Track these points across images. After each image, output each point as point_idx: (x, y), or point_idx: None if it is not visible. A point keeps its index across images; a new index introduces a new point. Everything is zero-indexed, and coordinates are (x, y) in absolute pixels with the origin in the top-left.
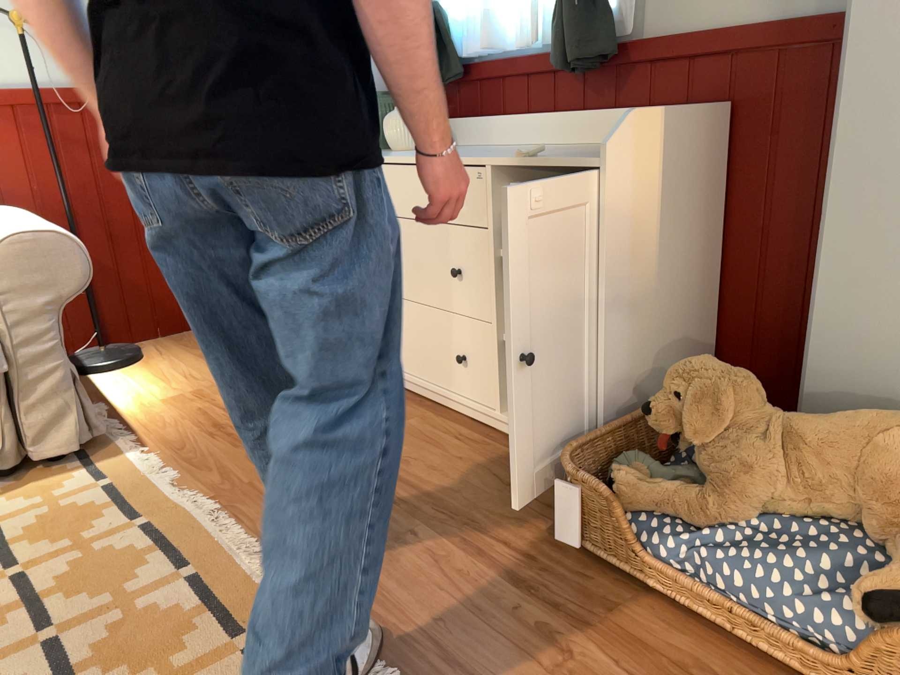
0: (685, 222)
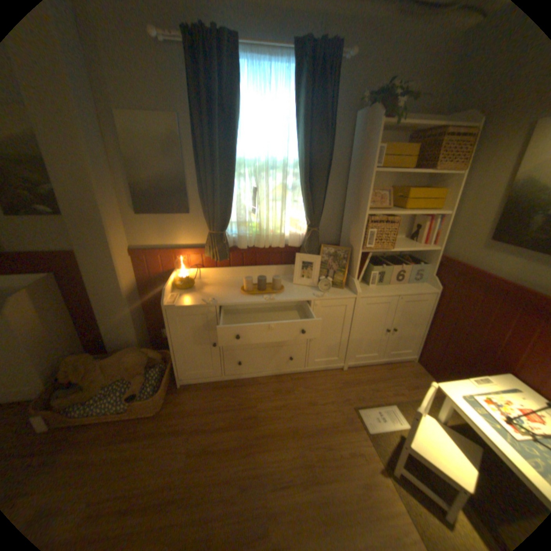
0: (51, 313)
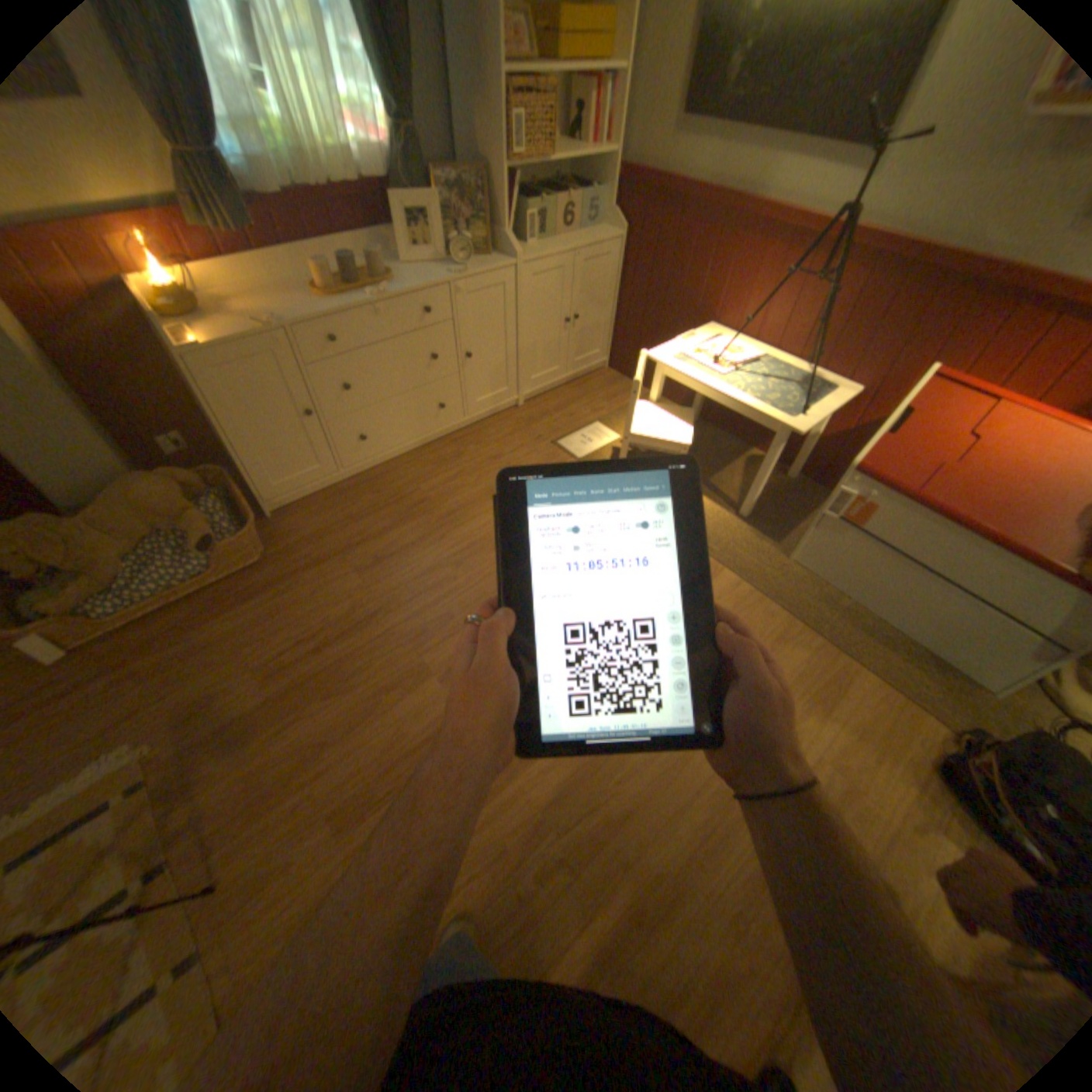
0: None
